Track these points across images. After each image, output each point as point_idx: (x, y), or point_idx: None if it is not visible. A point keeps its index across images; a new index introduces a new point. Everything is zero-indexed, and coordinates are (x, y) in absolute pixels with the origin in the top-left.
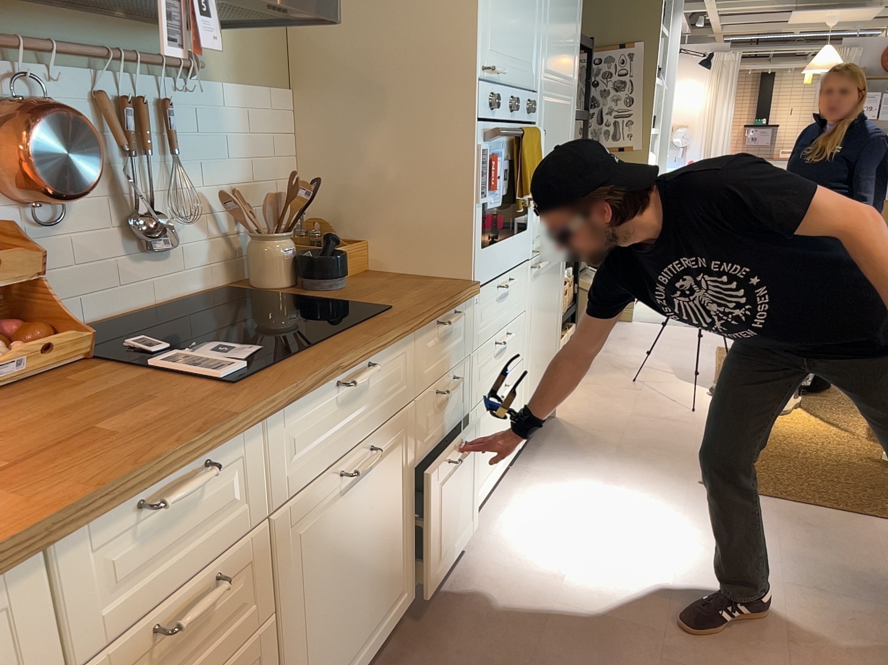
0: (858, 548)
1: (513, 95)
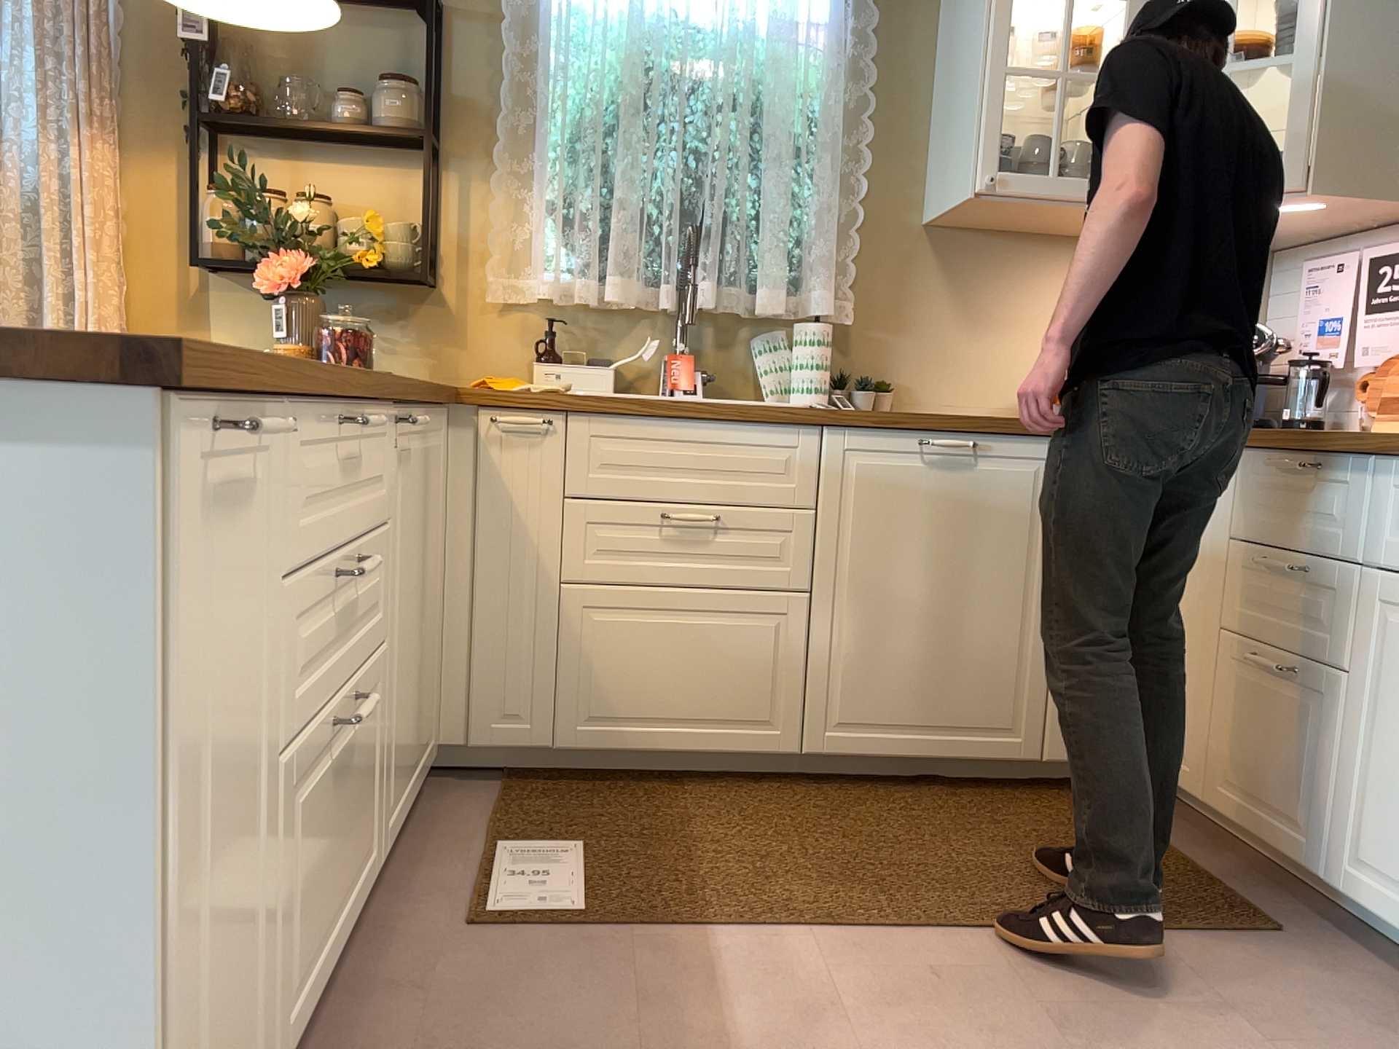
0: None
1: None
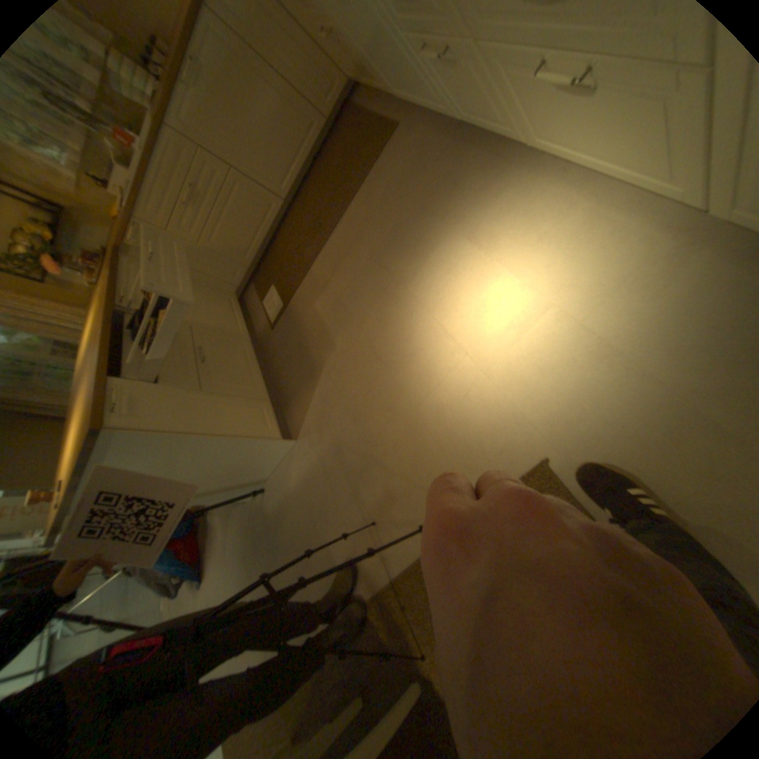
0: (403, 490)
1: None
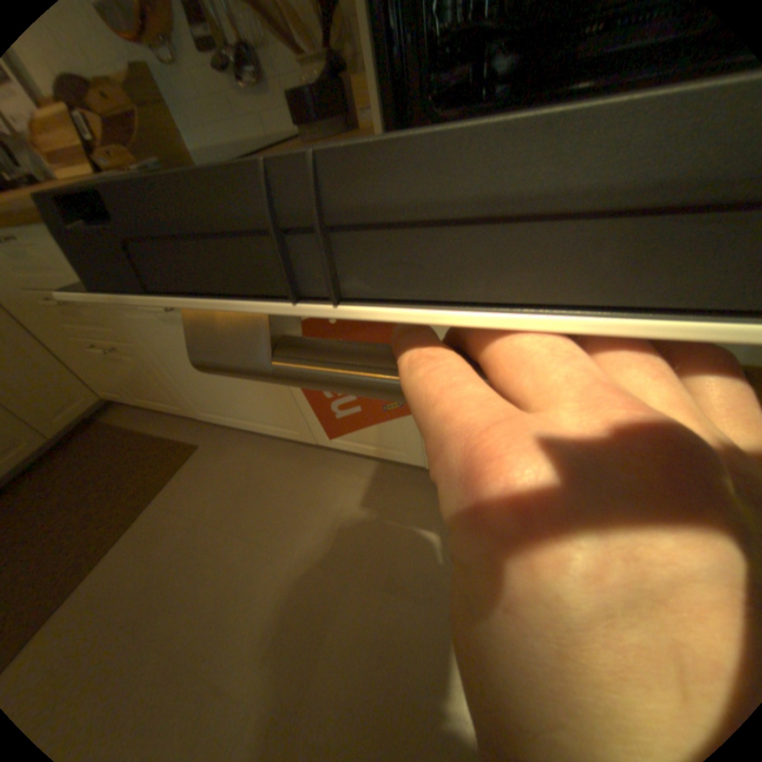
0: None
1: None
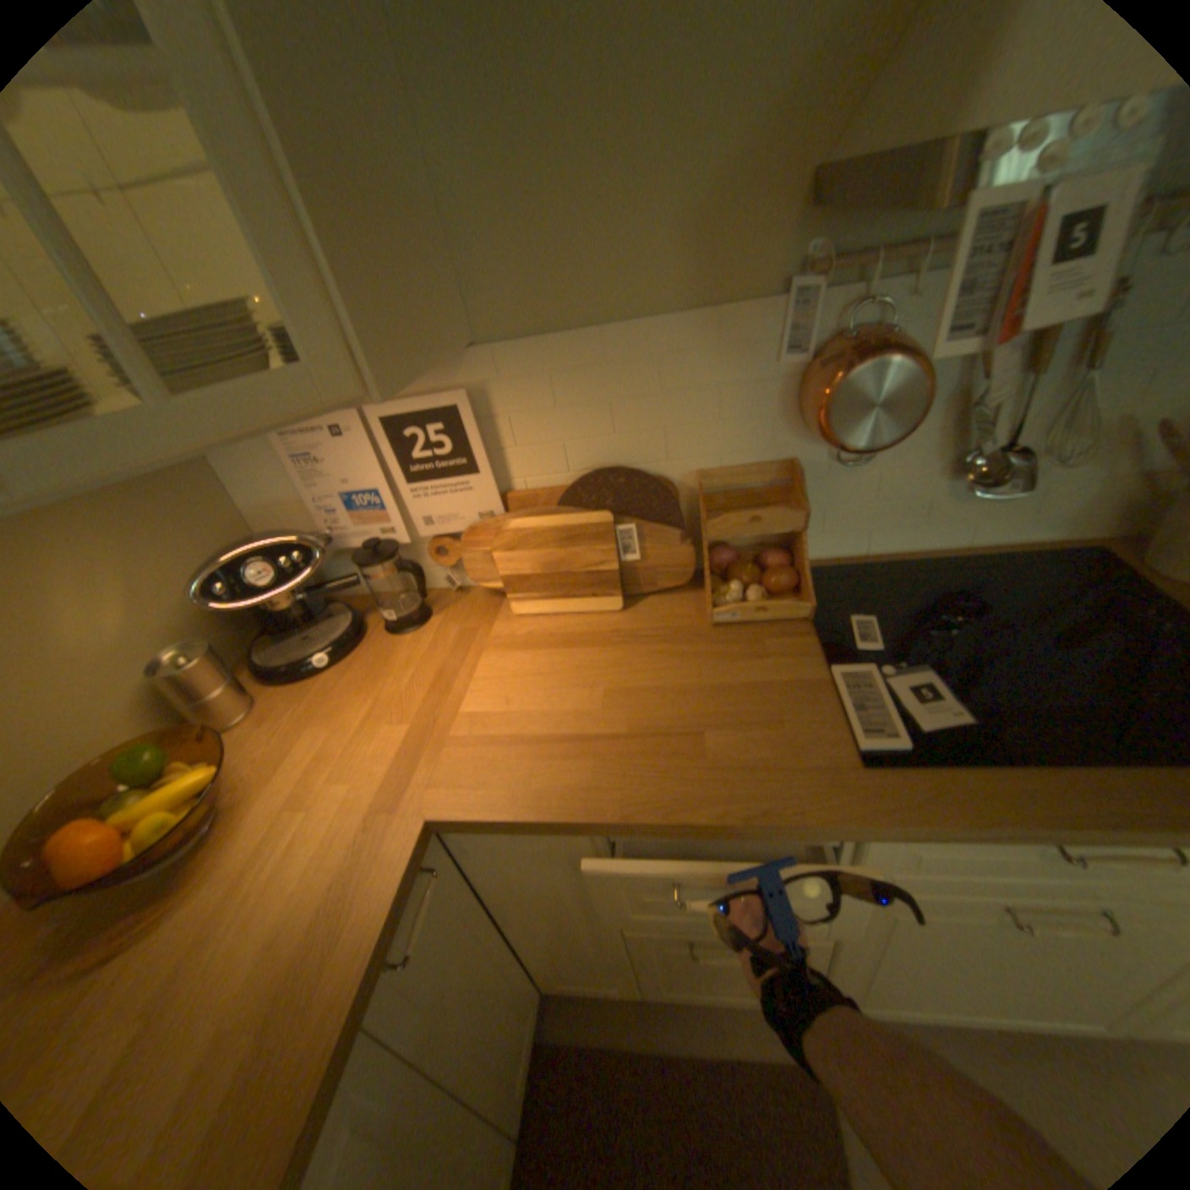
0: None
1: None
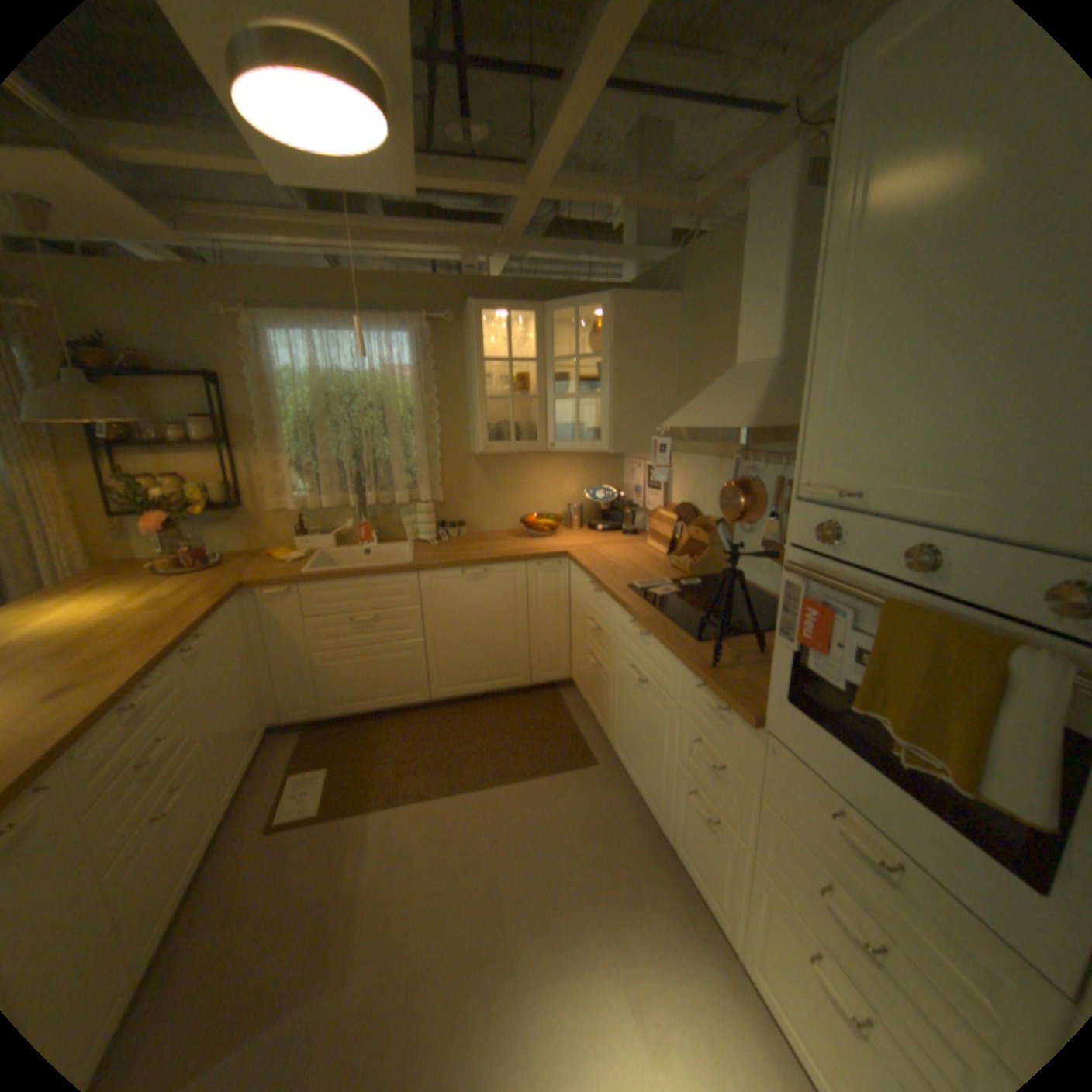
0: None
1: (935, 541)
